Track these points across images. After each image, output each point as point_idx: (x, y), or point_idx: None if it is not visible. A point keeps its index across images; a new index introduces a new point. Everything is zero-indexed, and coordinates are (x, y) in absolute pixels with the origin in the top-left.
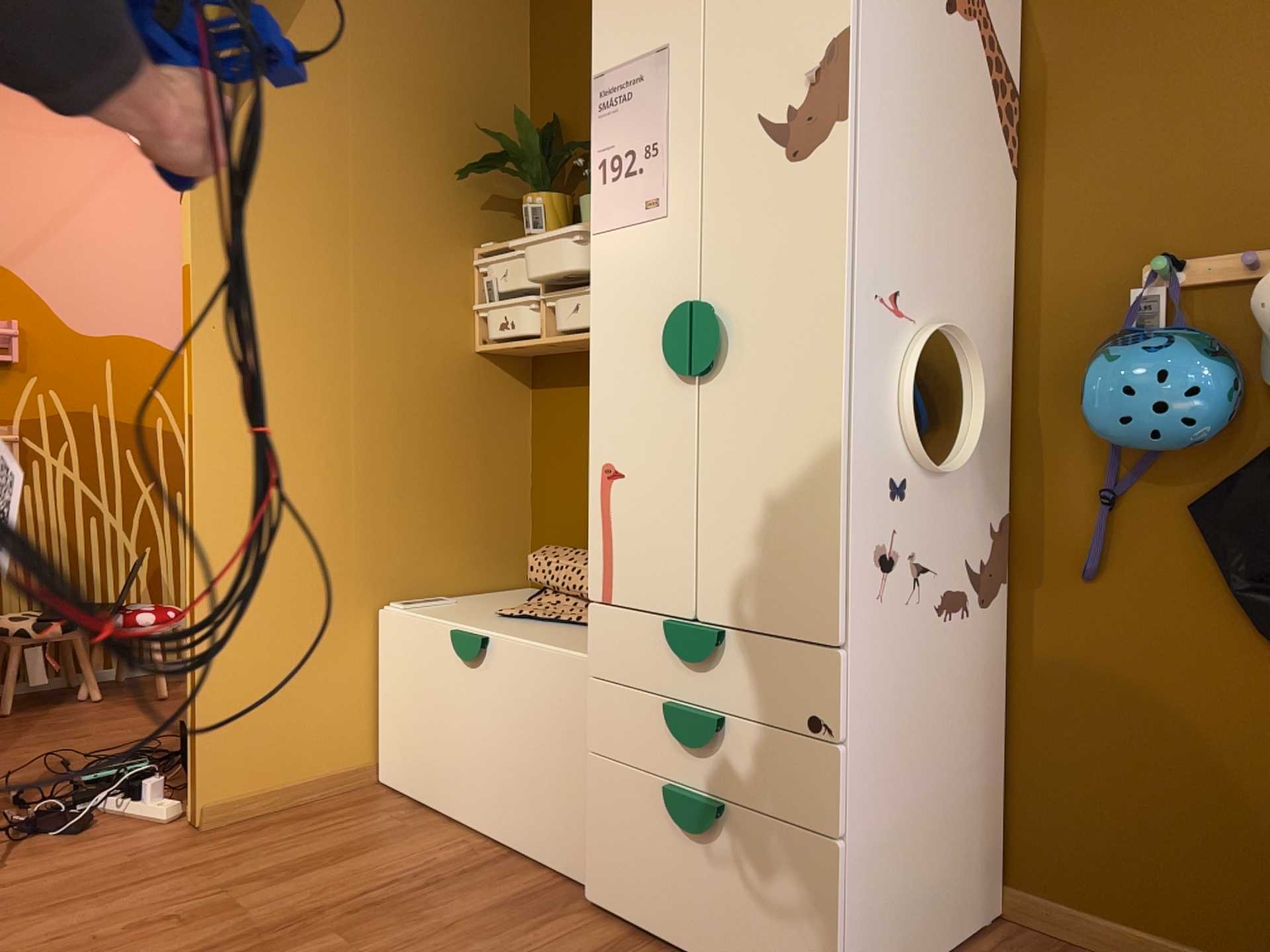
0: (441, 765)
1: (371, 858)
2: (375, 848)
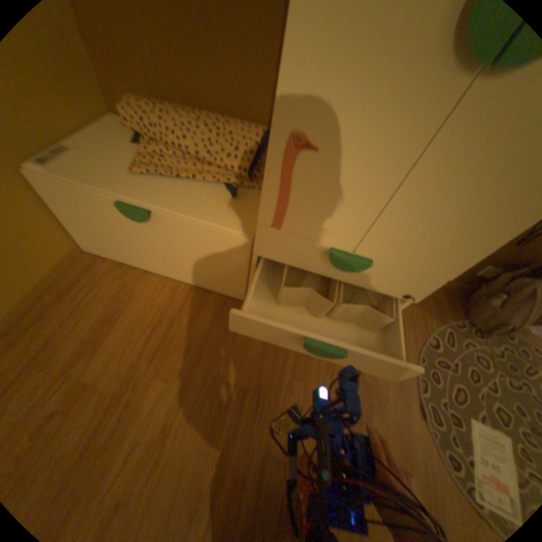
0: (131, 253)
1: (129, 314)
2: (125, 305)
